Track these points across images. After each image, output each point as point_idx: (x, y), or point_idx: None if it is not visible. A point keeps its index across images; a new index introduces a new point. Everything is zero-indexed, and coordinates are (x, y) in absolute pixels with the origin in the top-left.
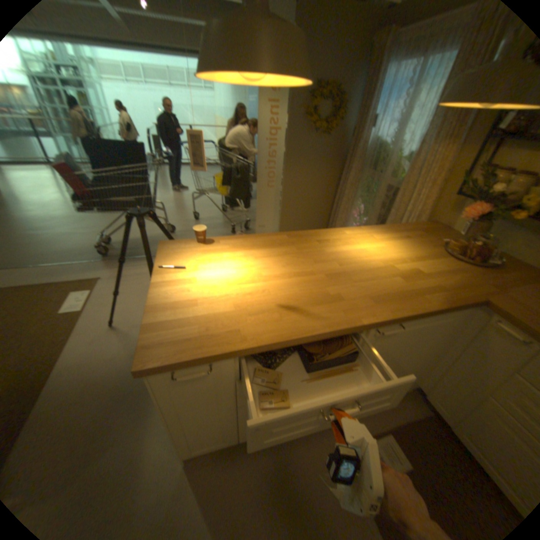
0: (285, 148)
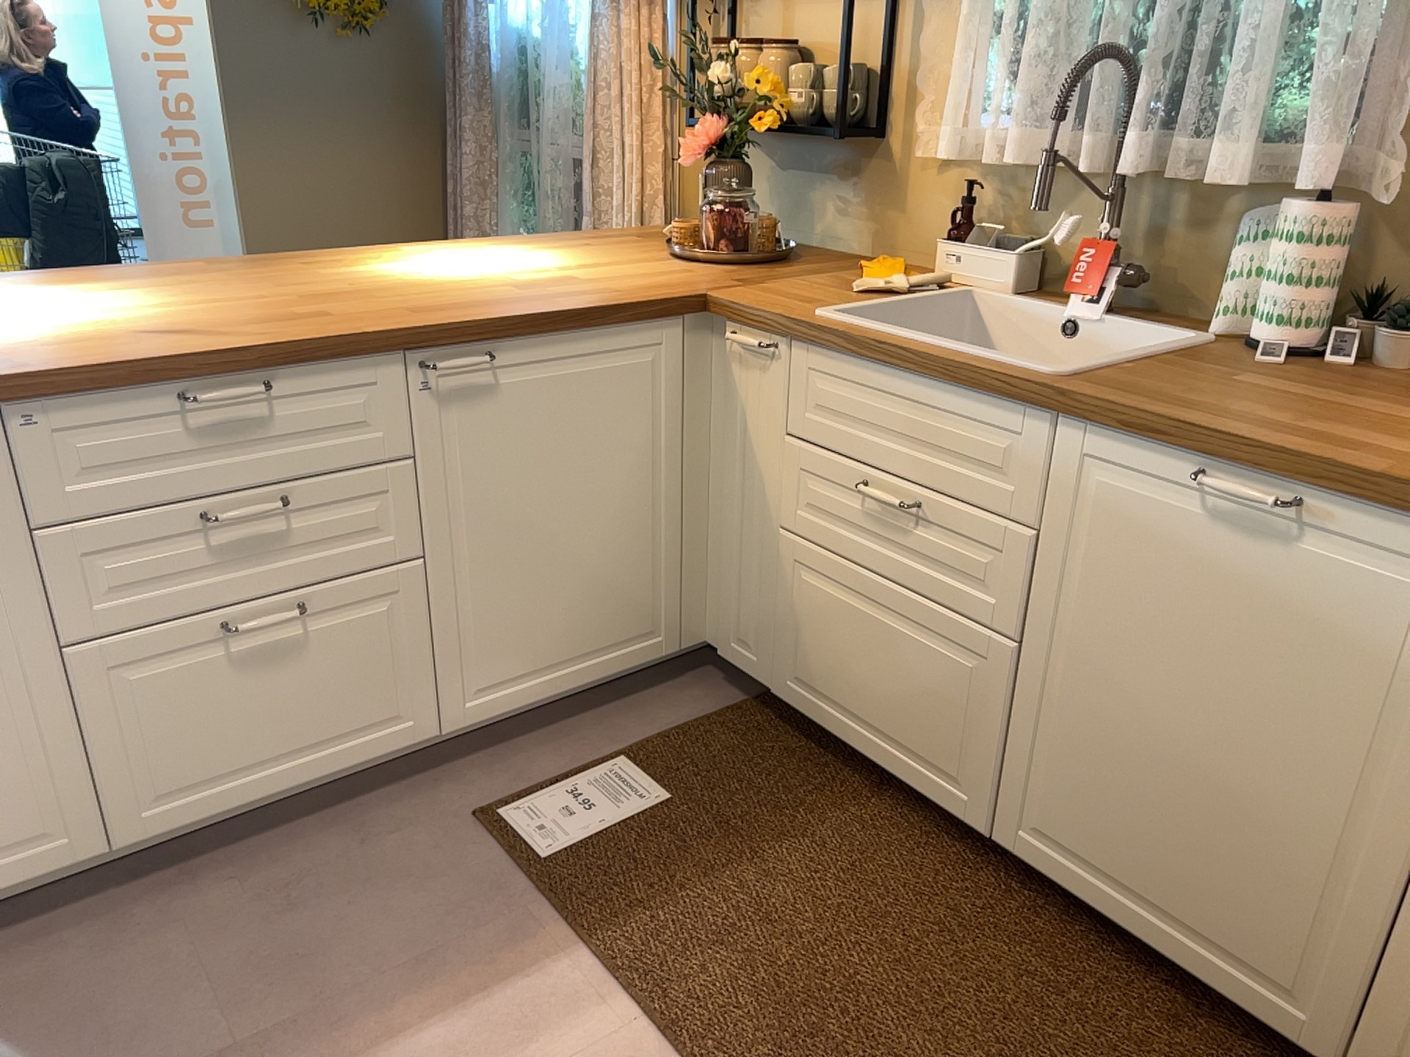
0: (227, 86)
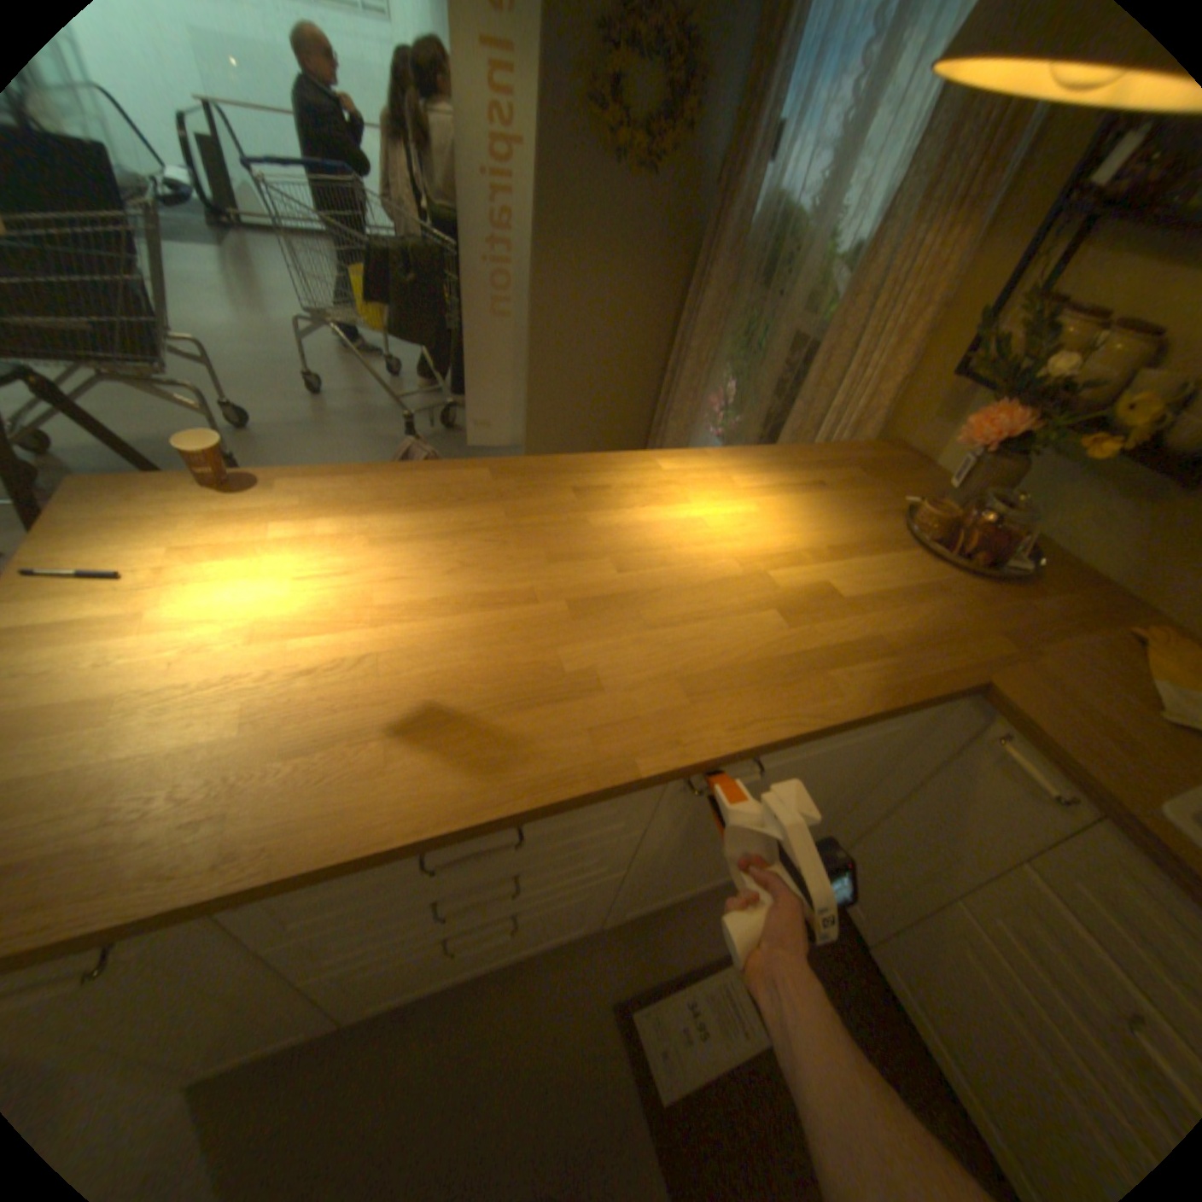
0: (535, 207)
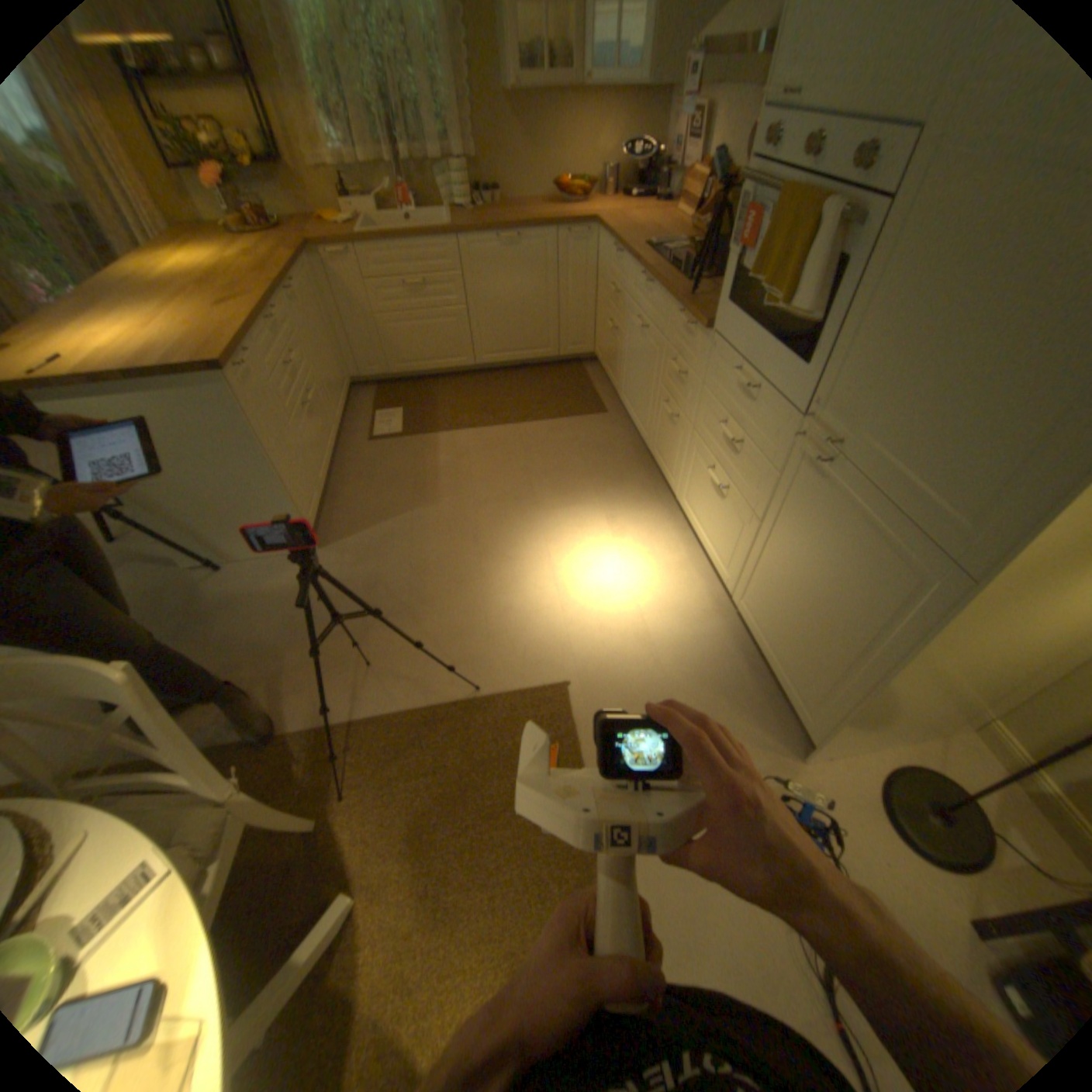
0: None
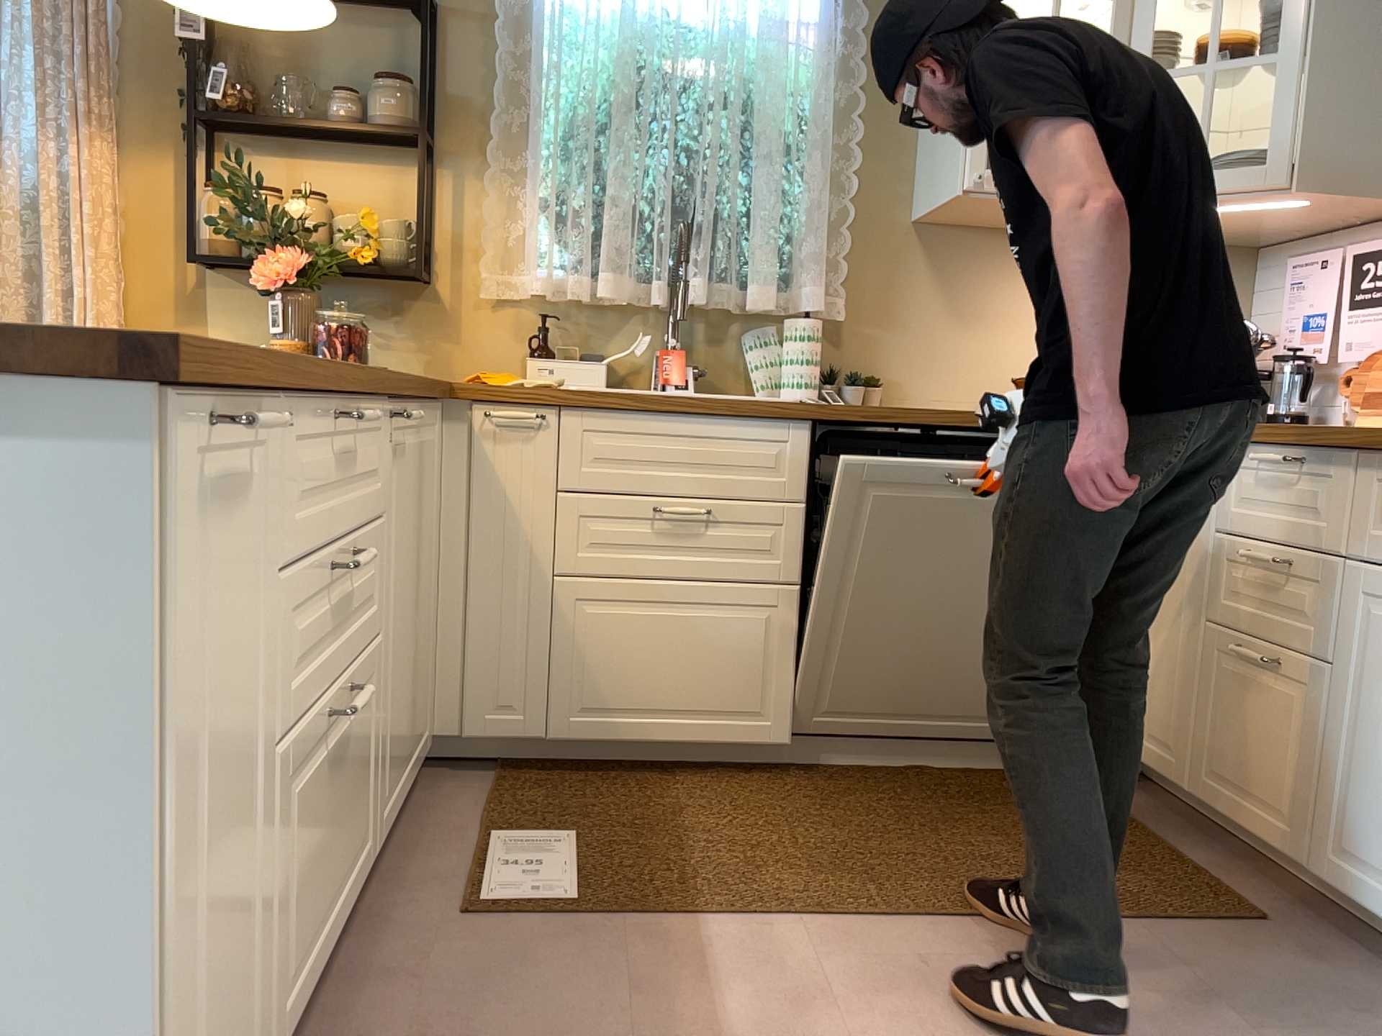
0: None
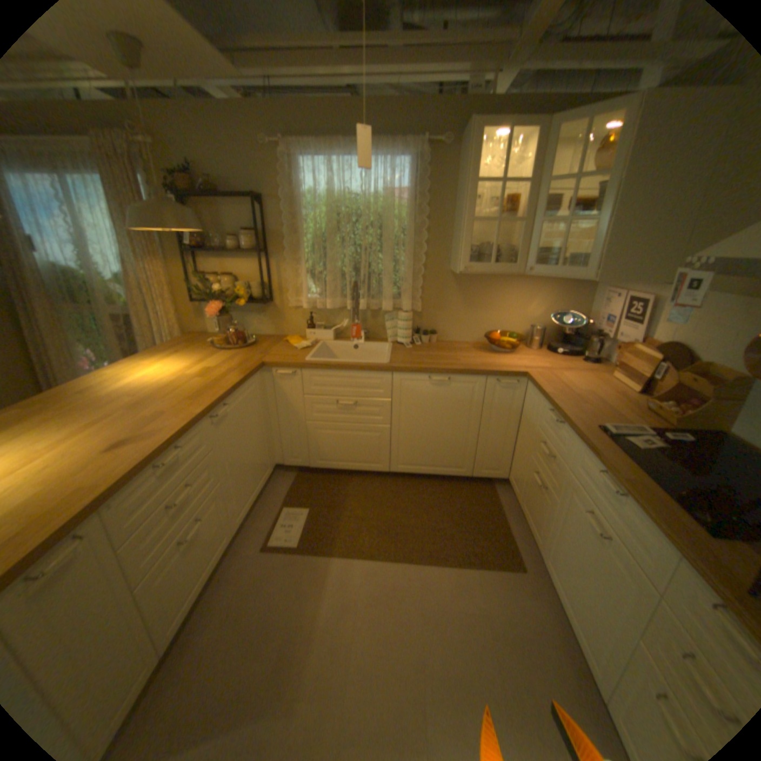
0: None
